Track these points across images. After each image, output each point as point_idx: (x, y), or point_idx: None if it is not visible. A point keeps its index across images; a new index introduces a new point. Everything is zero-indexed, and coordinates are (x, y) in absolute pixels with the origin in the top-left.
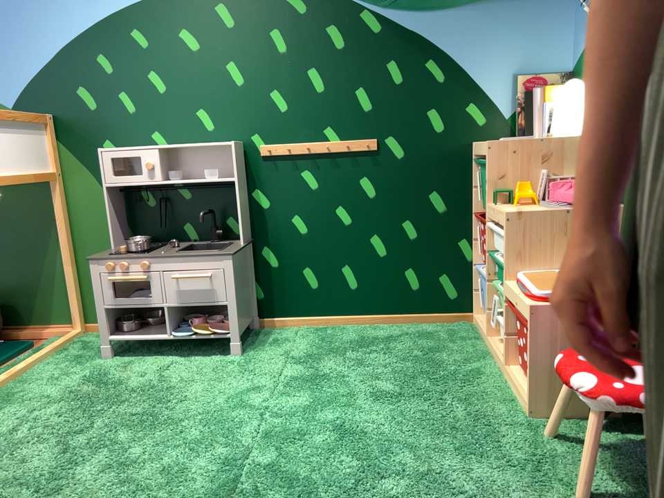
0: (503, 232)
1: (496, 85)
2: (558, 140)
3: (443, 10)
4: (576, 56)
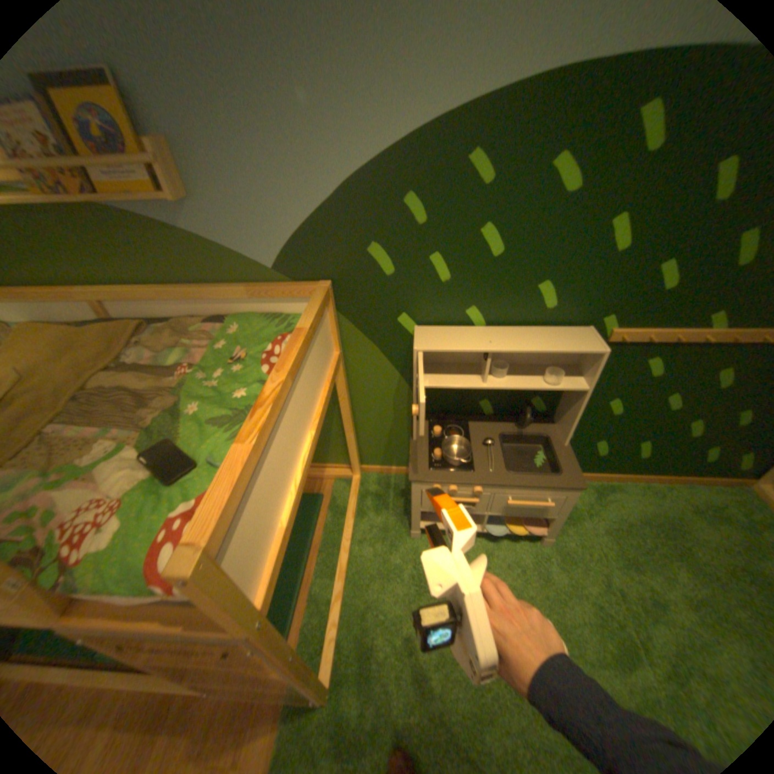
0: None
1: None
2: None
3: None
4: None
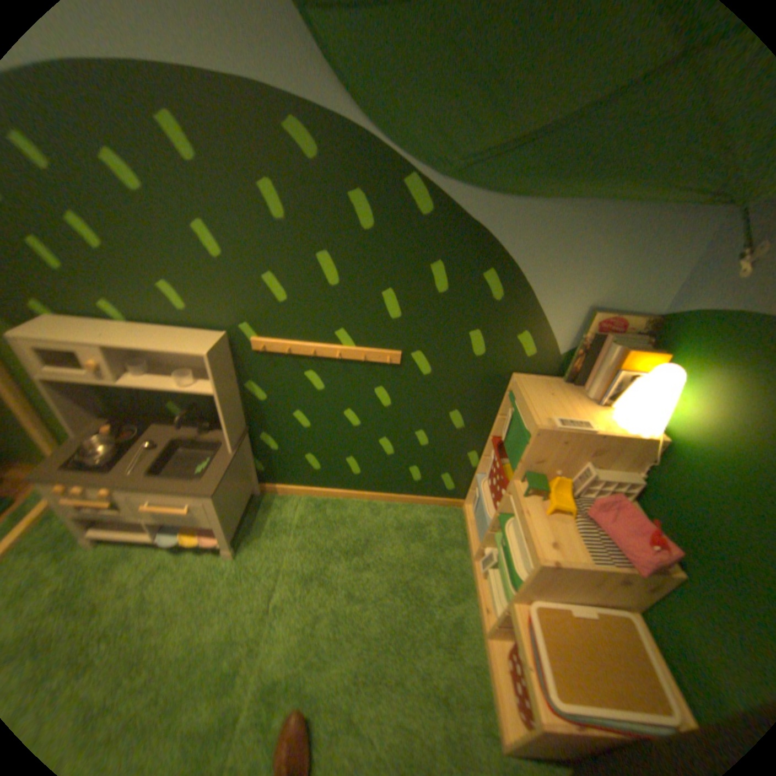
0: (528, 558)
1: (567, 317)
2: (625, 442)
3: (533, 200)
4: (684, 306)
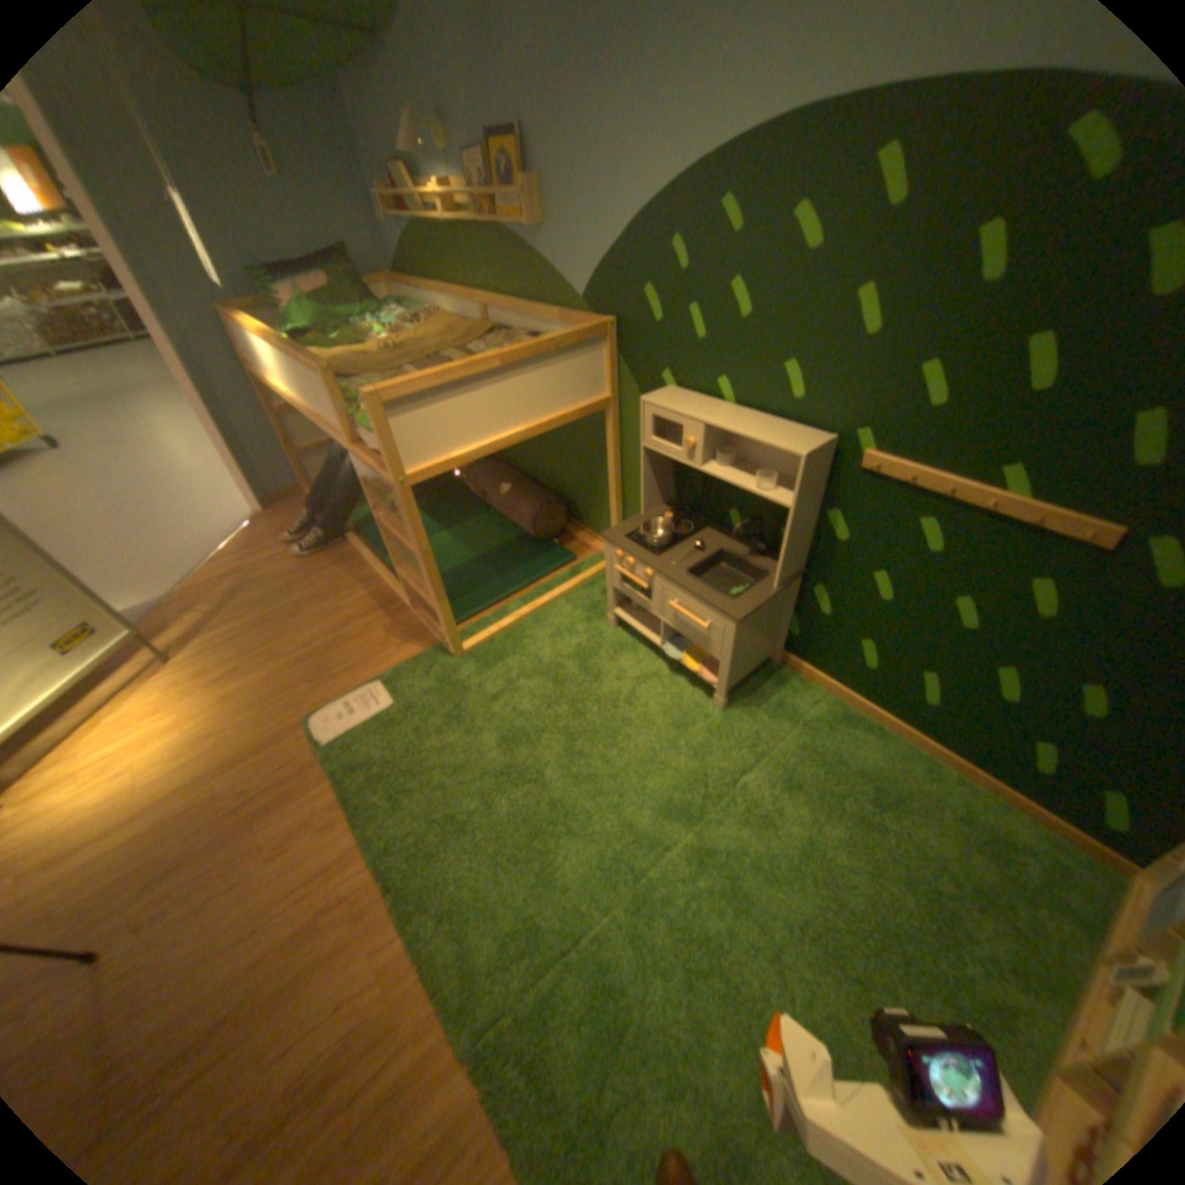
0: None
1: None
2: None
3: None
4: None
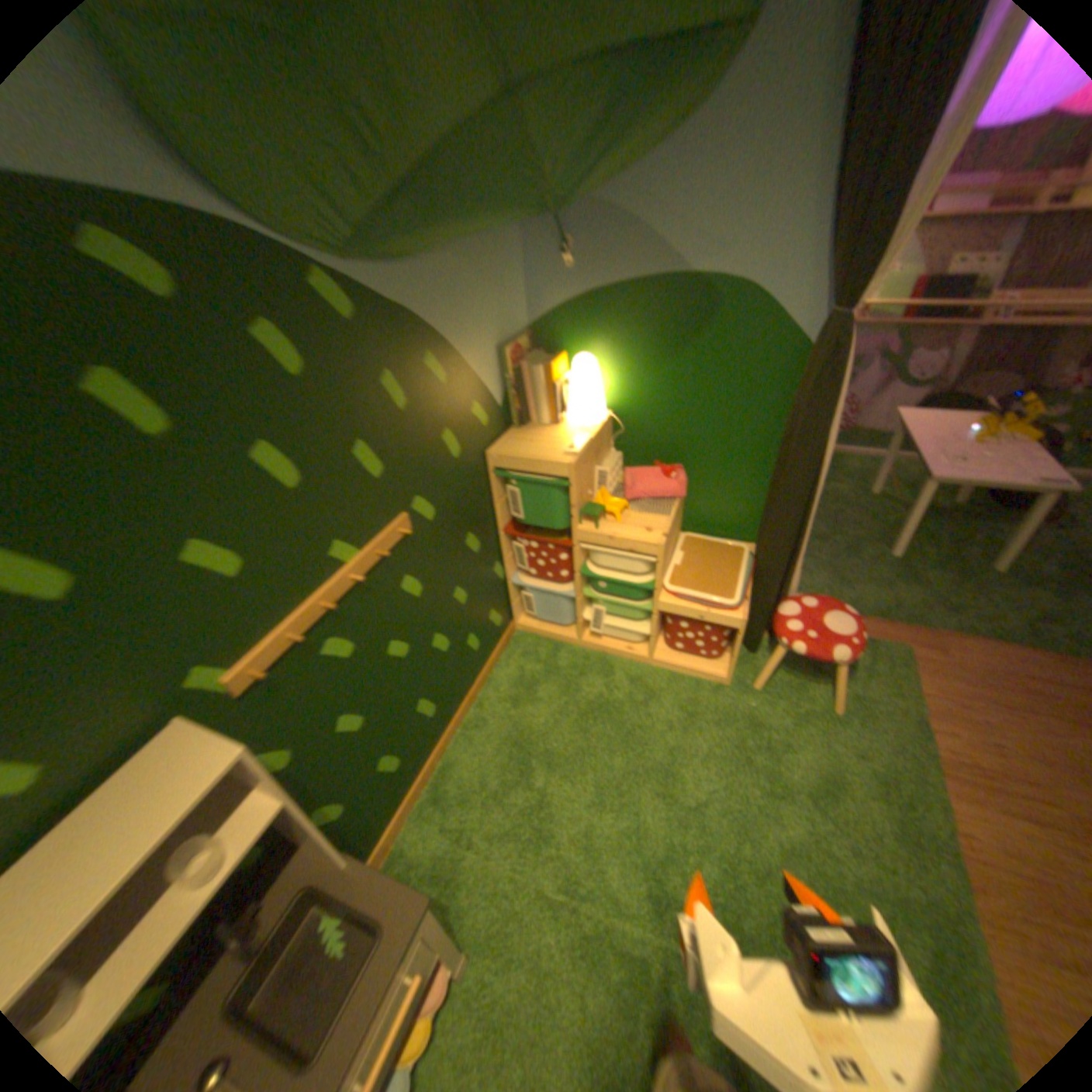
0: (641, 559)
1: (490, 367)
2: (601, 431)
3: (426, 258)
4: (539, 311)
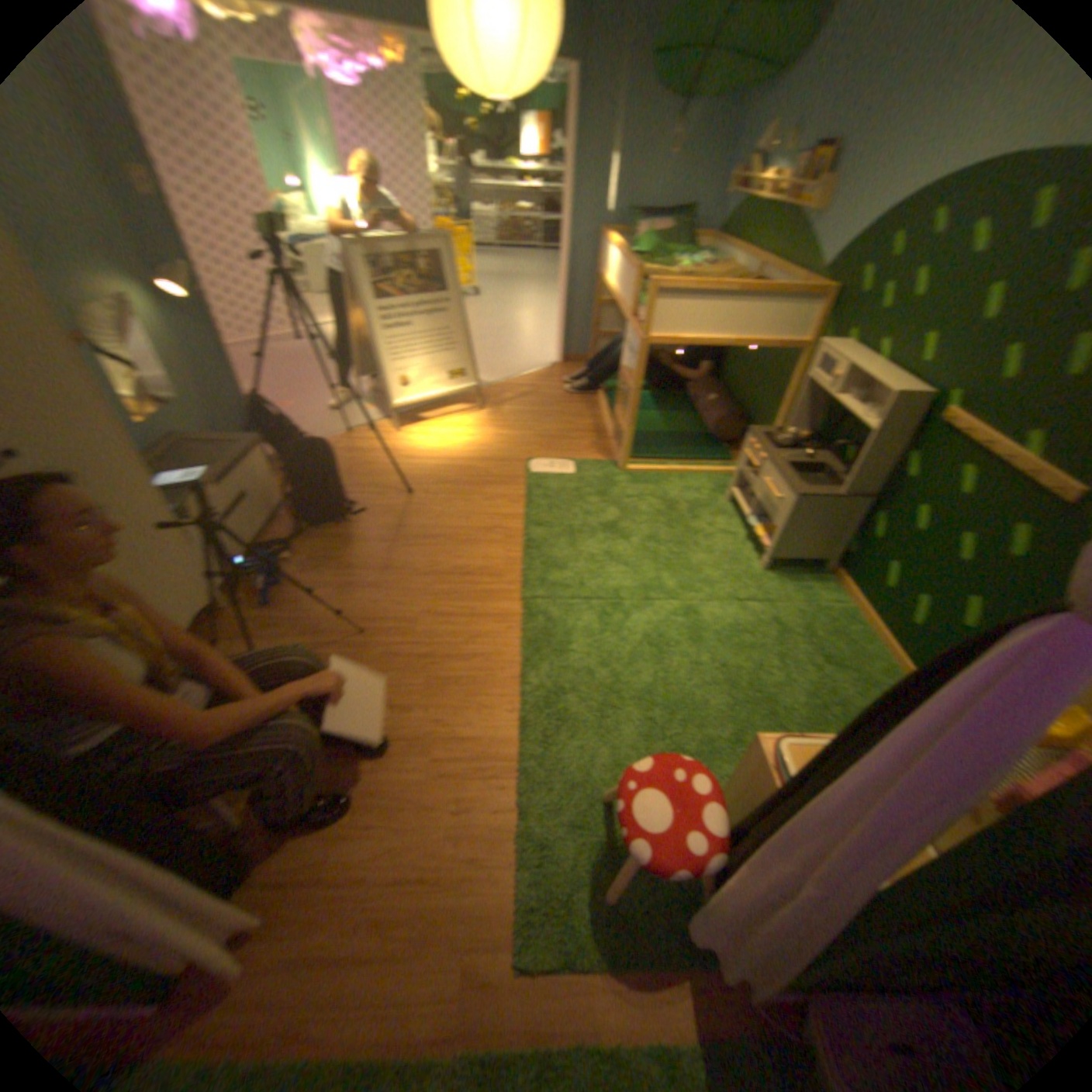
0: None
1: None
2: None
3: None
4: None
